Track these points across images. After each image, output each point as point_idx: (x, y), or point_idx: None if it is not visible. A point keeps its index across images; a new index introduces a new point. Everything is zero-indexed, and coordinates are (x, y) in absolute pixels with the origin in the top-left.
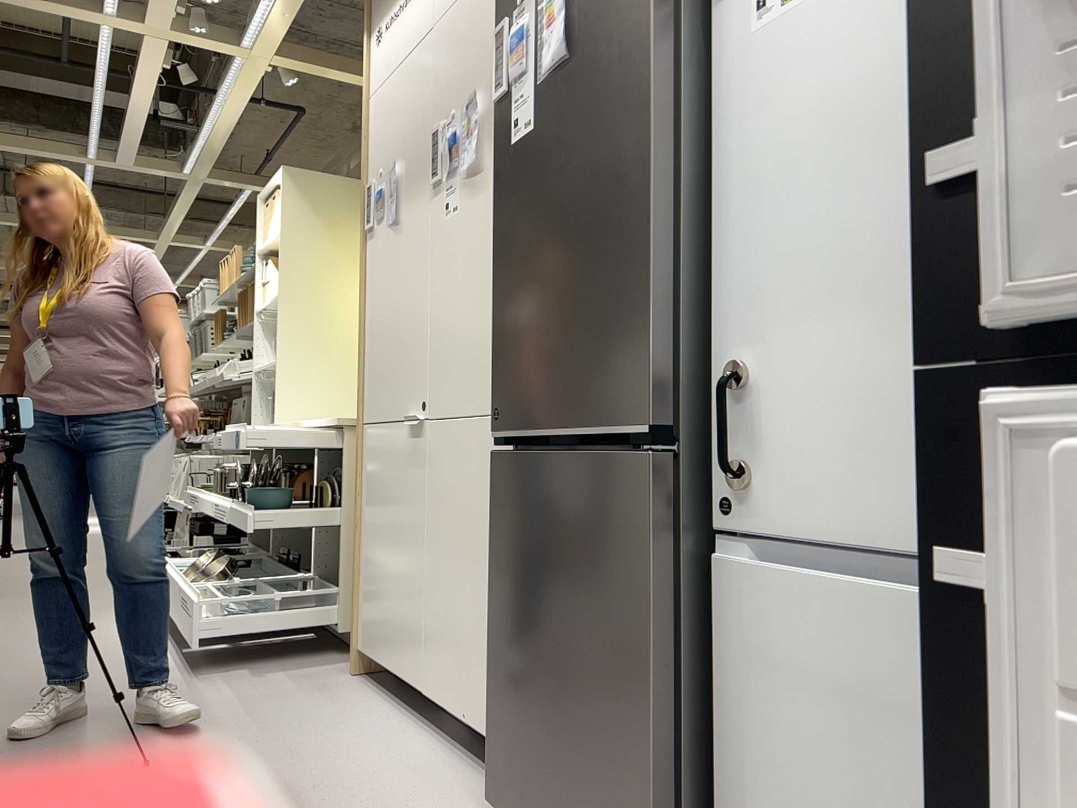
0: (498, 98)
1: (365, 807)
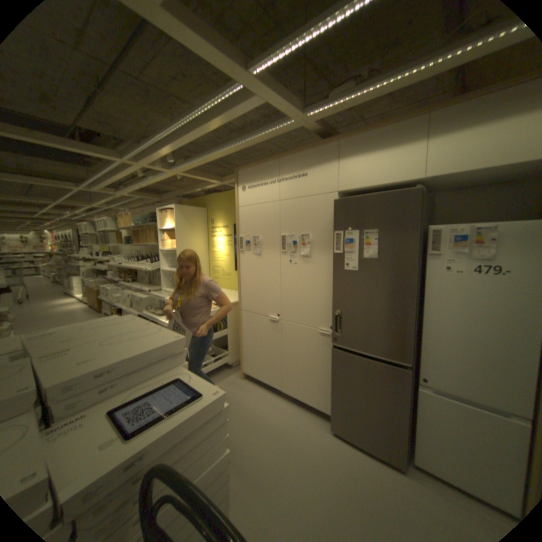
0: (336, 252)
1: (297, 438)
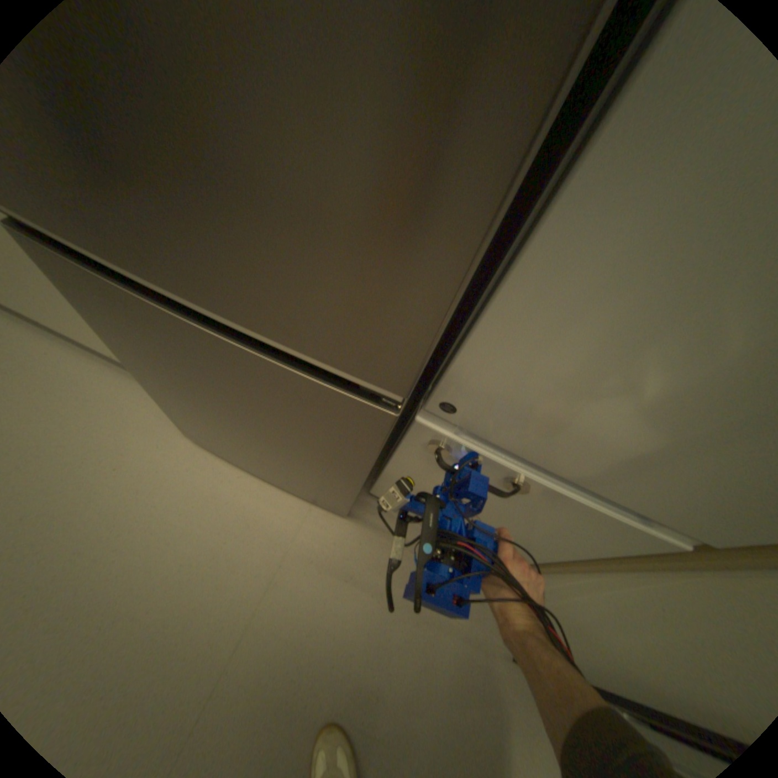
0: None
1: (82, 464)
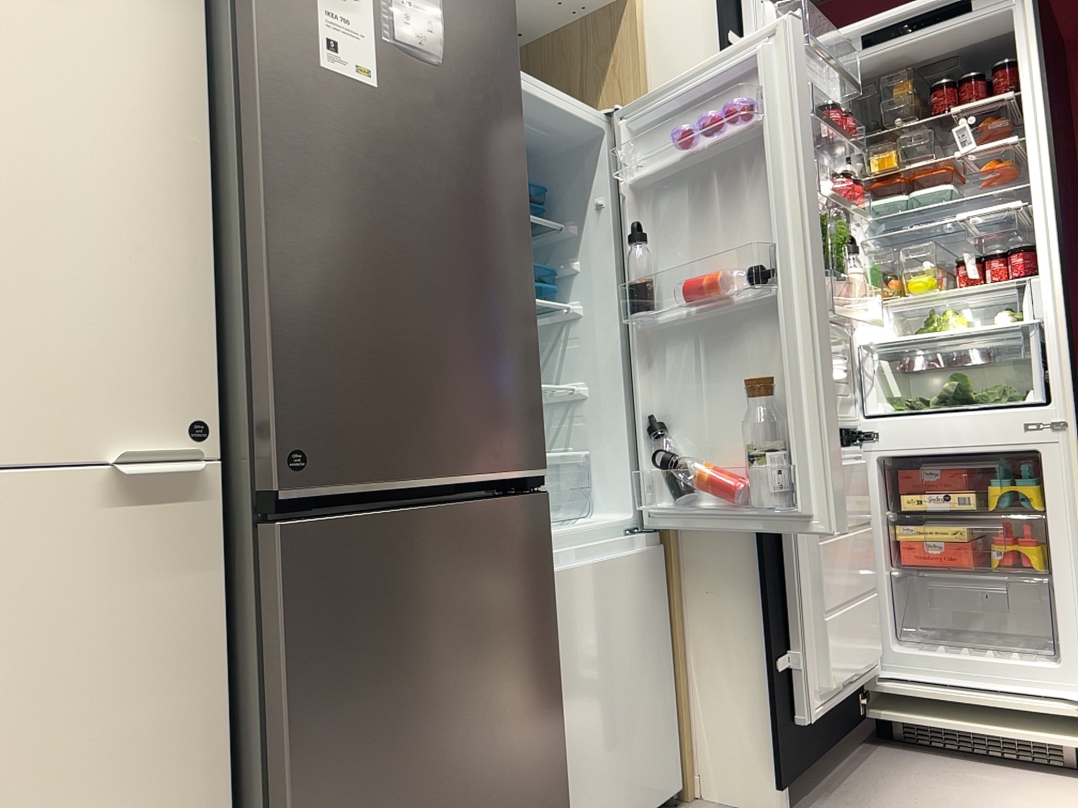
0: None
1: None
